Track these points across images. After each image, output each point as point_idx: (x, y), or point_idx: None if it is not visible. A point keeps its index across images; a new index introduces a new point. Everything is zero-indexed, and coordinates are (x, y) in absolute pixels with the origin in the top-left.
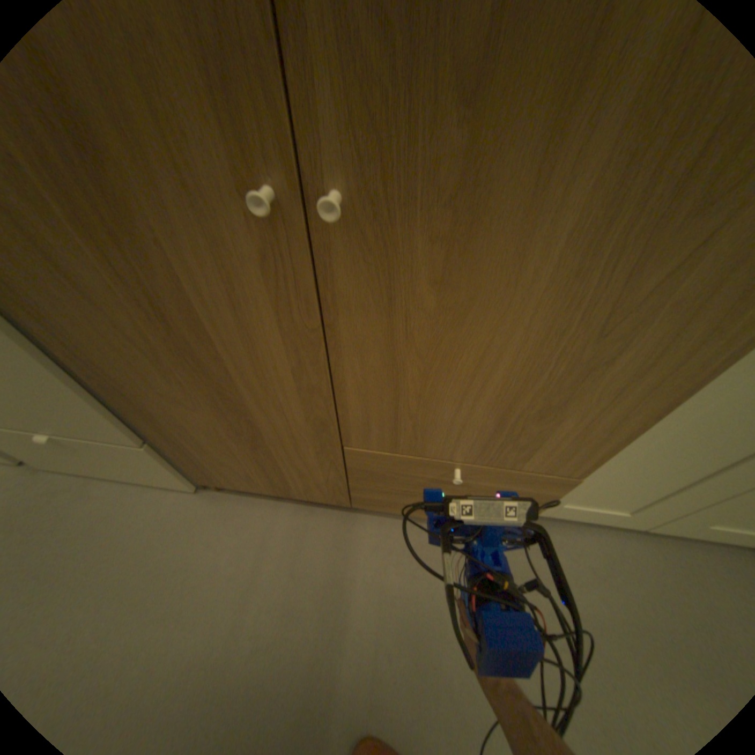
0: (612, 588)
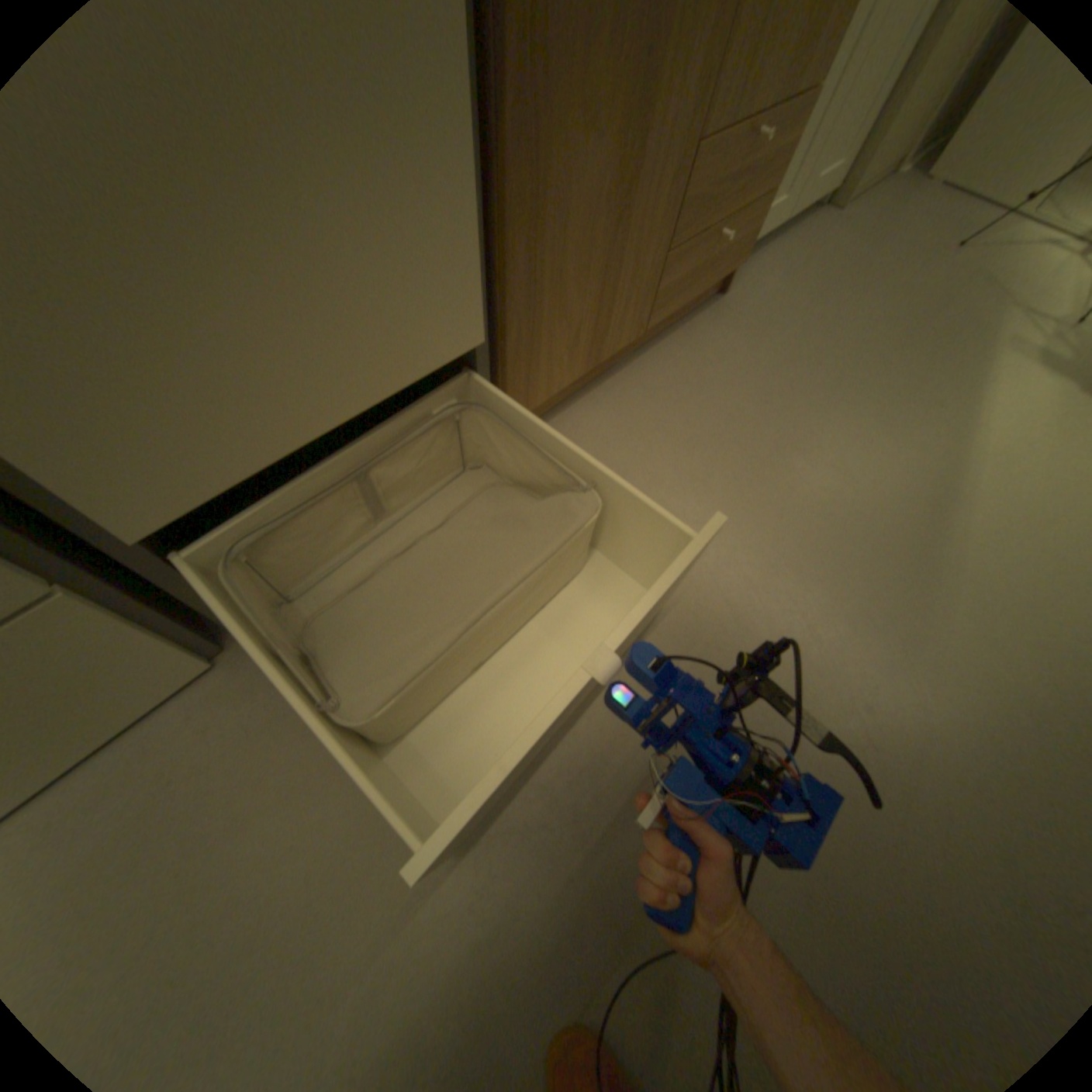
0: (801, 274)
